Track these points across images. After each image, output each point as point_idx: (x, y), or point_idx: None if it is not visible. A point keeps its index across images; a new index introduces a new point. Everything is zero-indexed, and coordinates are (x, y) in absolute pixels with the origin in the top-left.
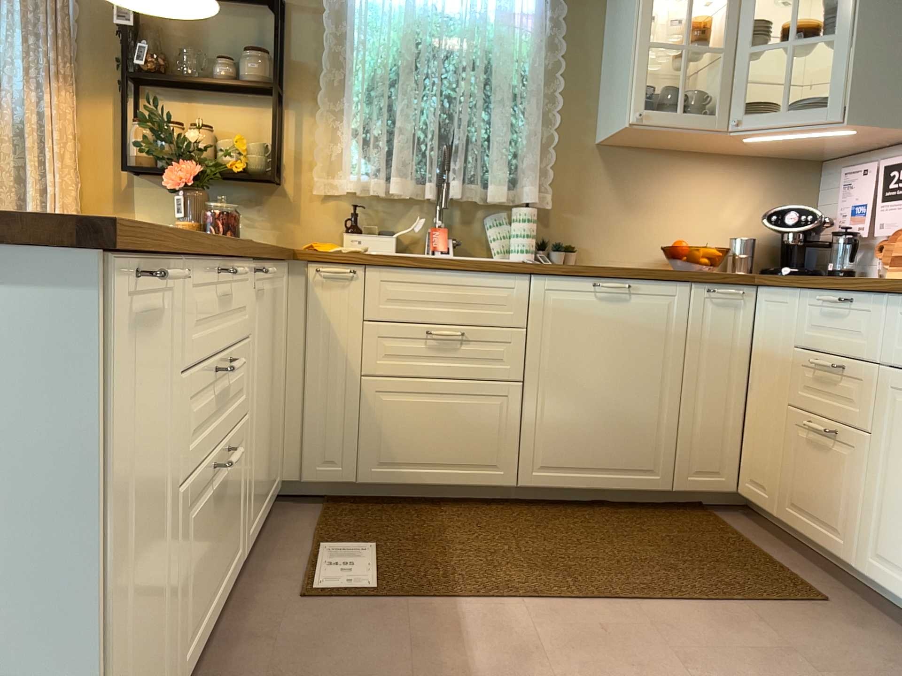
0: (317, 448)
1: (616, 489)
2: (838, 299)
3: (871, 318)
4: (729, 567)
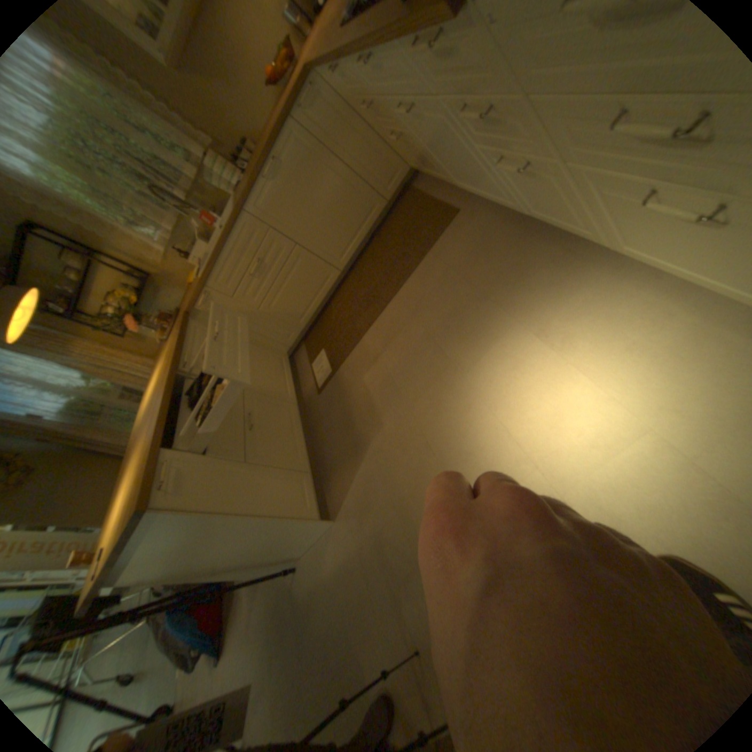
0: (281, 337)
1: (370, 228)
2: (331, 70)
3: (349, 70)
4: (422, 227)
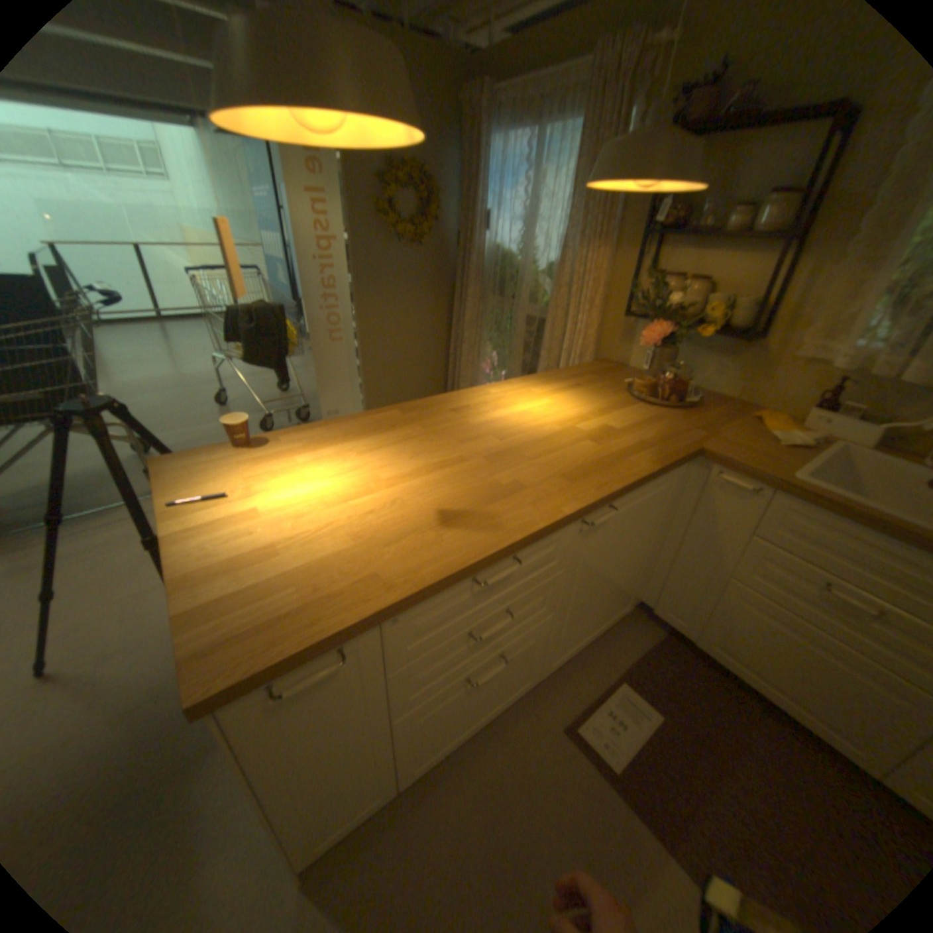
0: (674, 601)
1: None
2: None
3: None
4: None
